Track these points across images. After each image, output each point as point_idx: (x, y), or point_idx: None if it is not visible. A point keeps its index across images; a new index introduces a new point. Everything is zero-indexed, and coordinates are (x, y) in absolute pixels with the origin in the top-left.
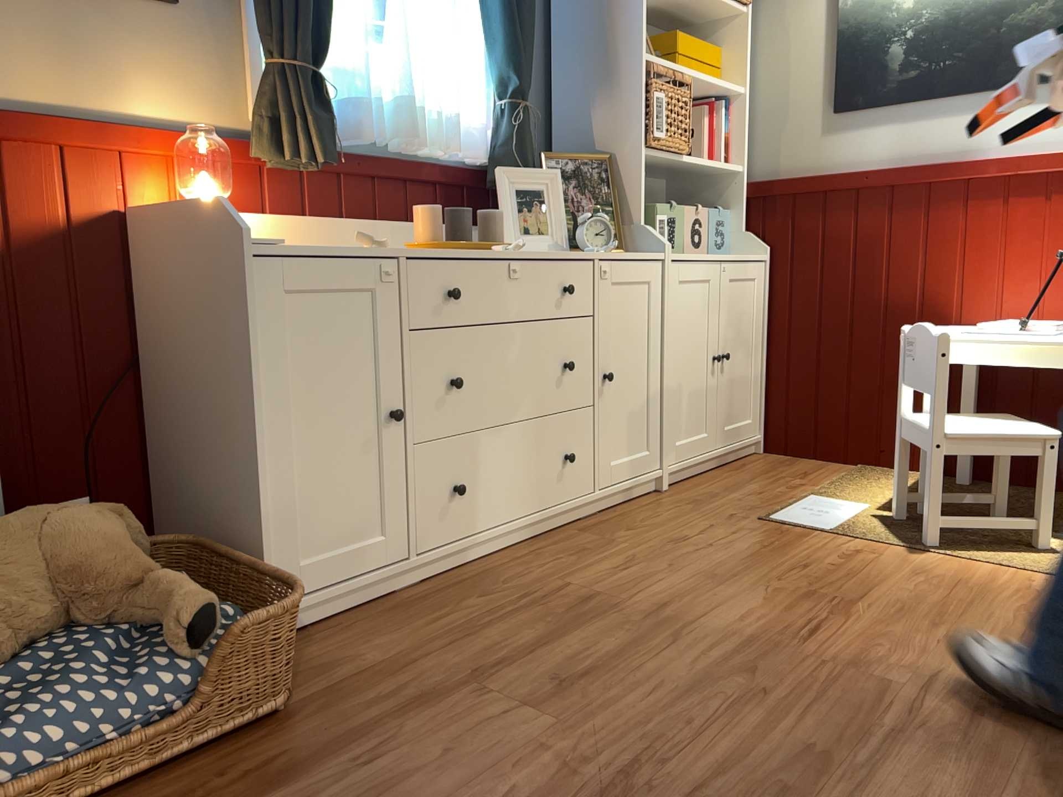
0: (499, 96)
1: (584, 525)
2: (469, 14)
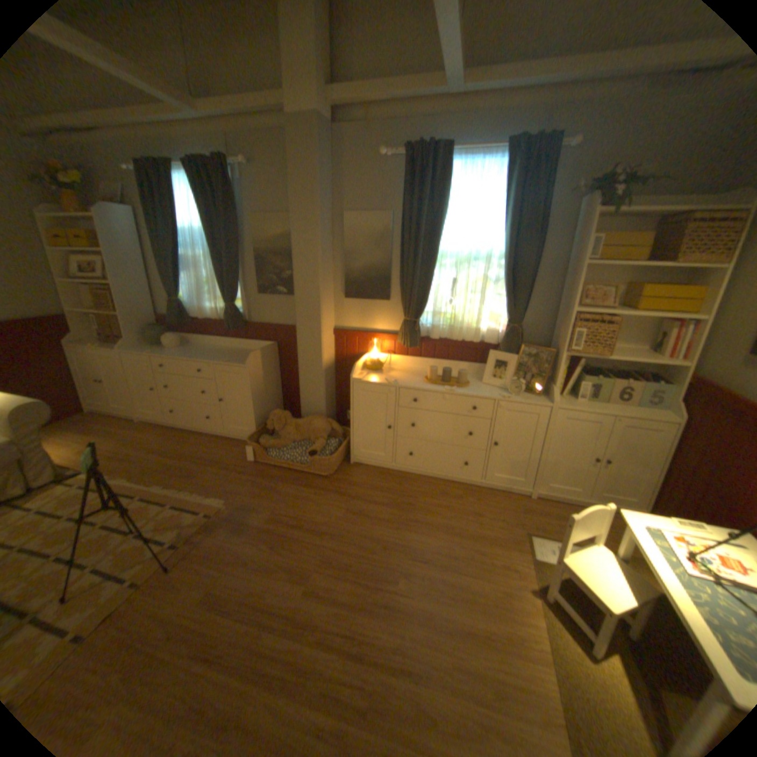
0: (507, 320)
1: (470, 489)
2: (501, 287)
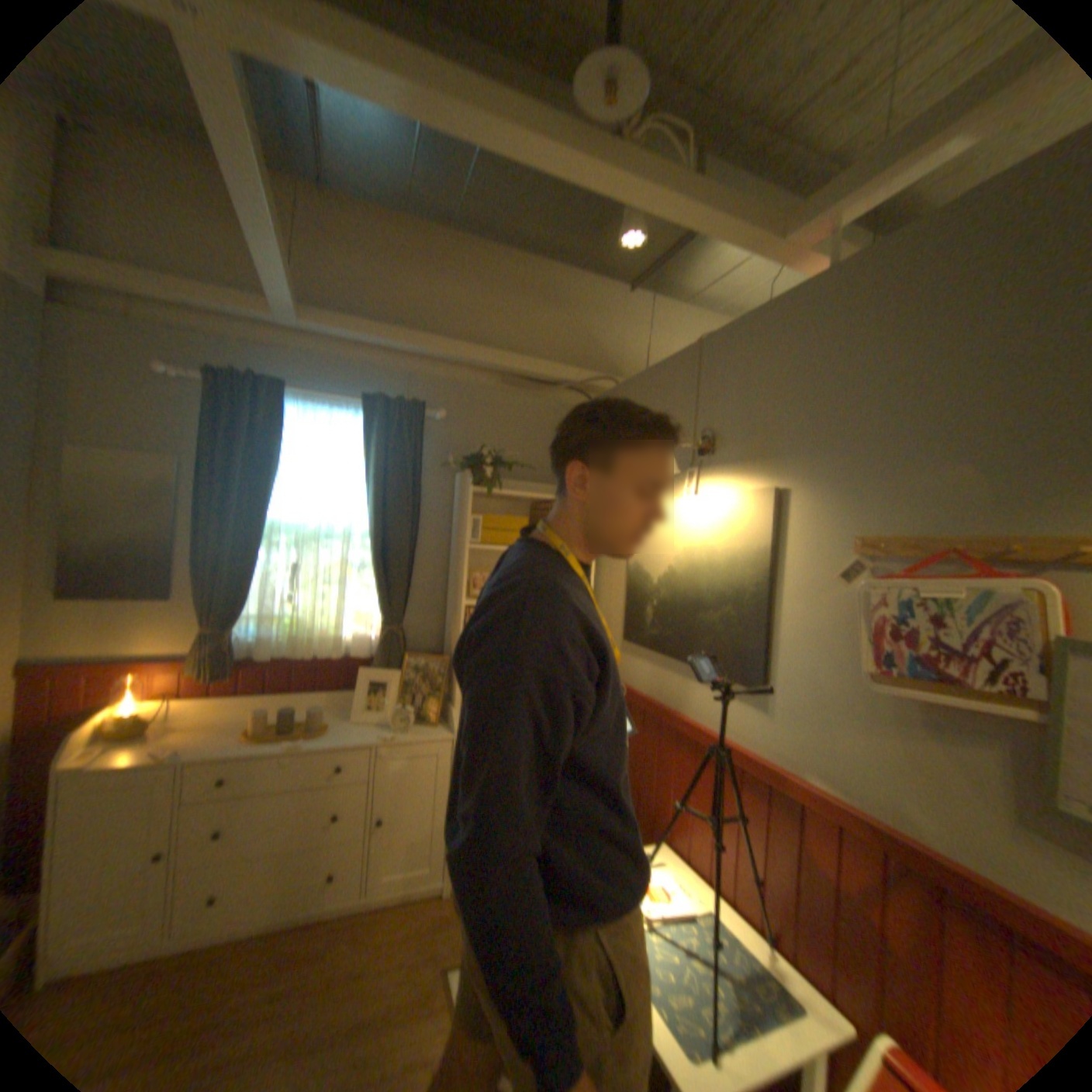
0: (382, 621)
1: (341, 925)
2: (369, 575)
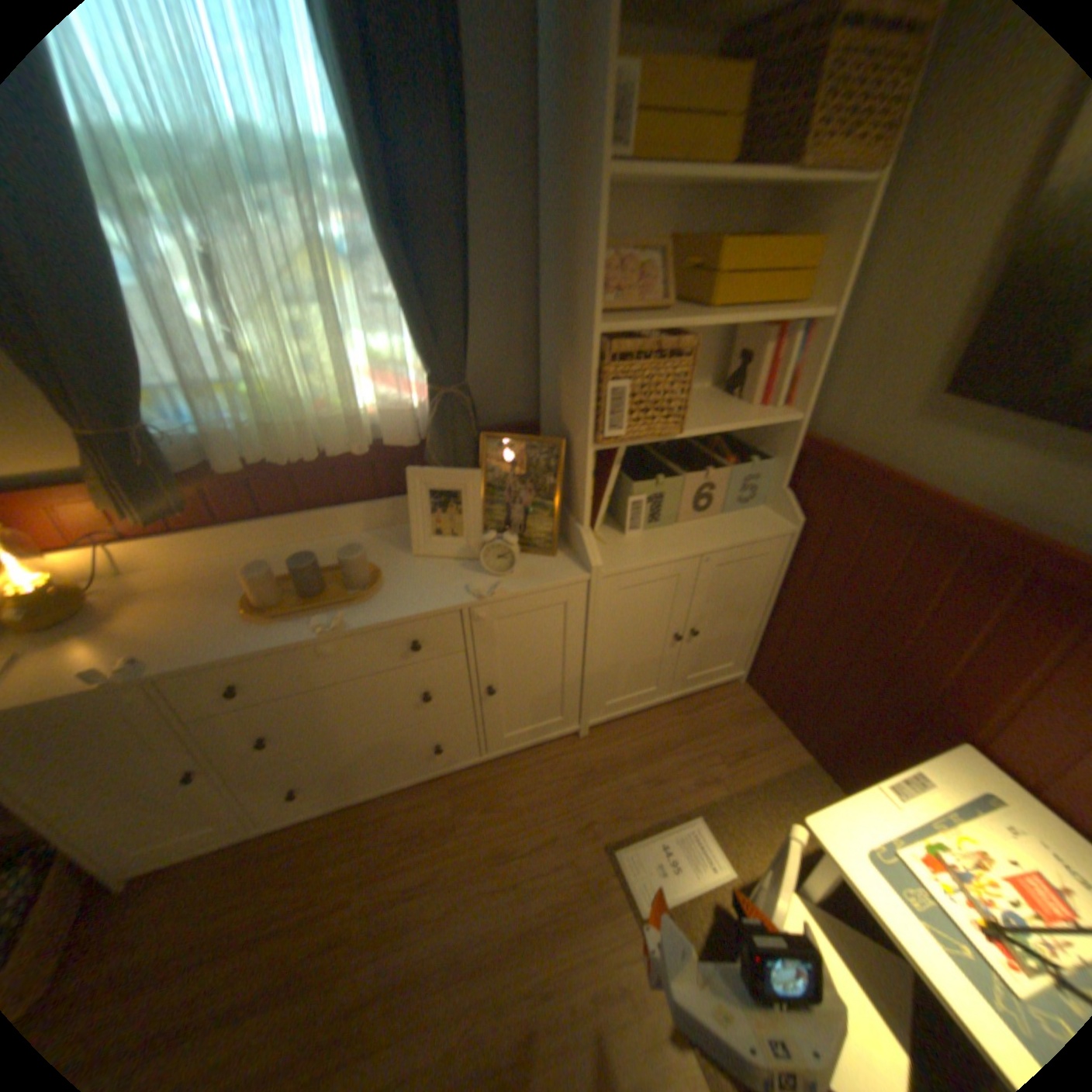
0: (427, 373)
1: (463, 781)
2: (379, 273)
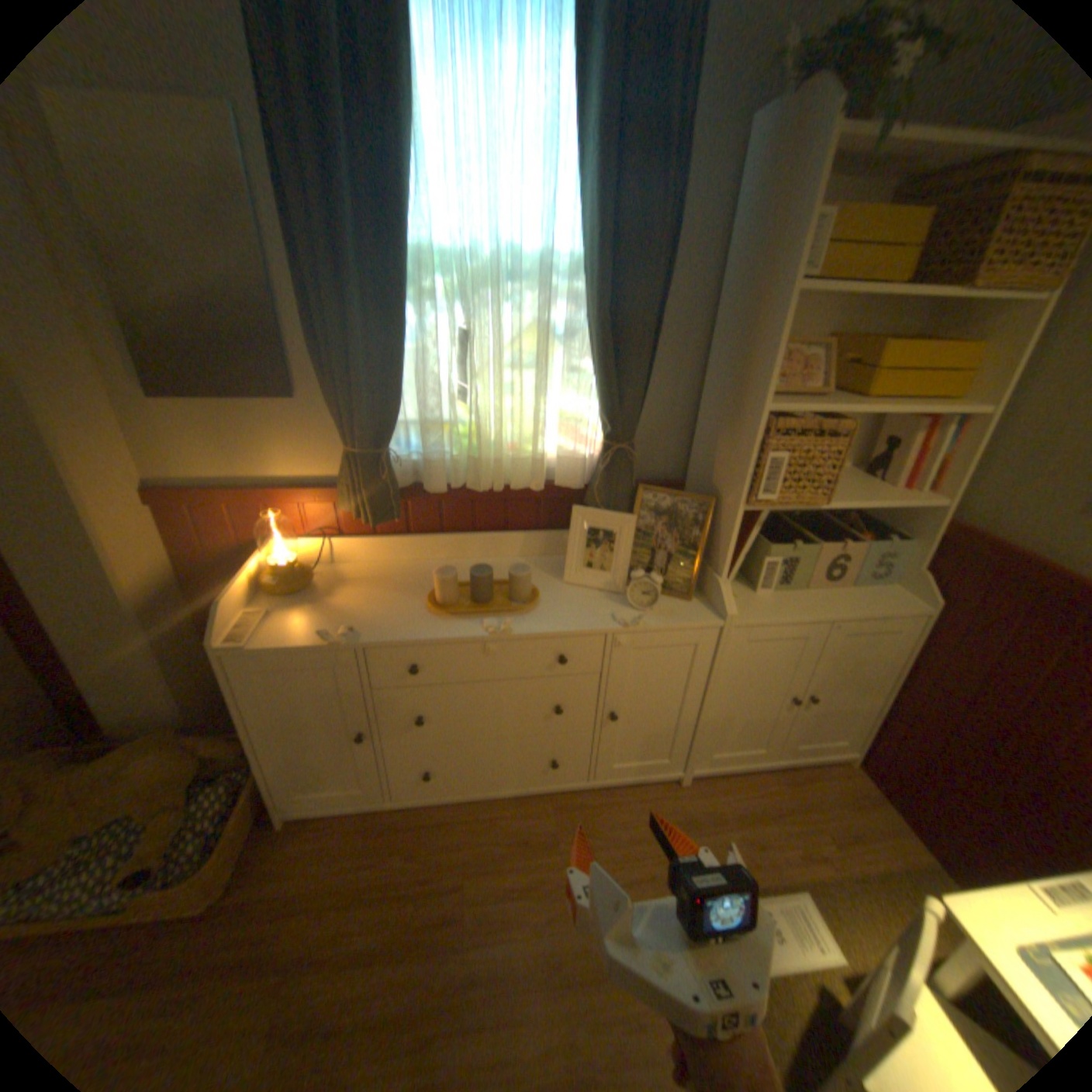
0: (602, 431)
1: (568, 803)
2: (581, 351)
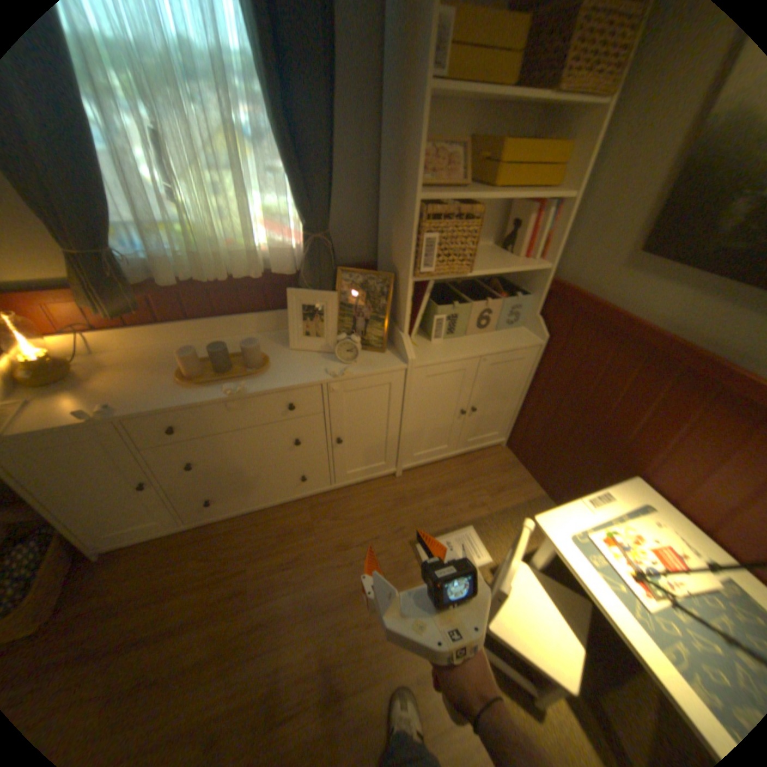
0: (301, 224)
1: (318, 501)
2: (271, 152)
